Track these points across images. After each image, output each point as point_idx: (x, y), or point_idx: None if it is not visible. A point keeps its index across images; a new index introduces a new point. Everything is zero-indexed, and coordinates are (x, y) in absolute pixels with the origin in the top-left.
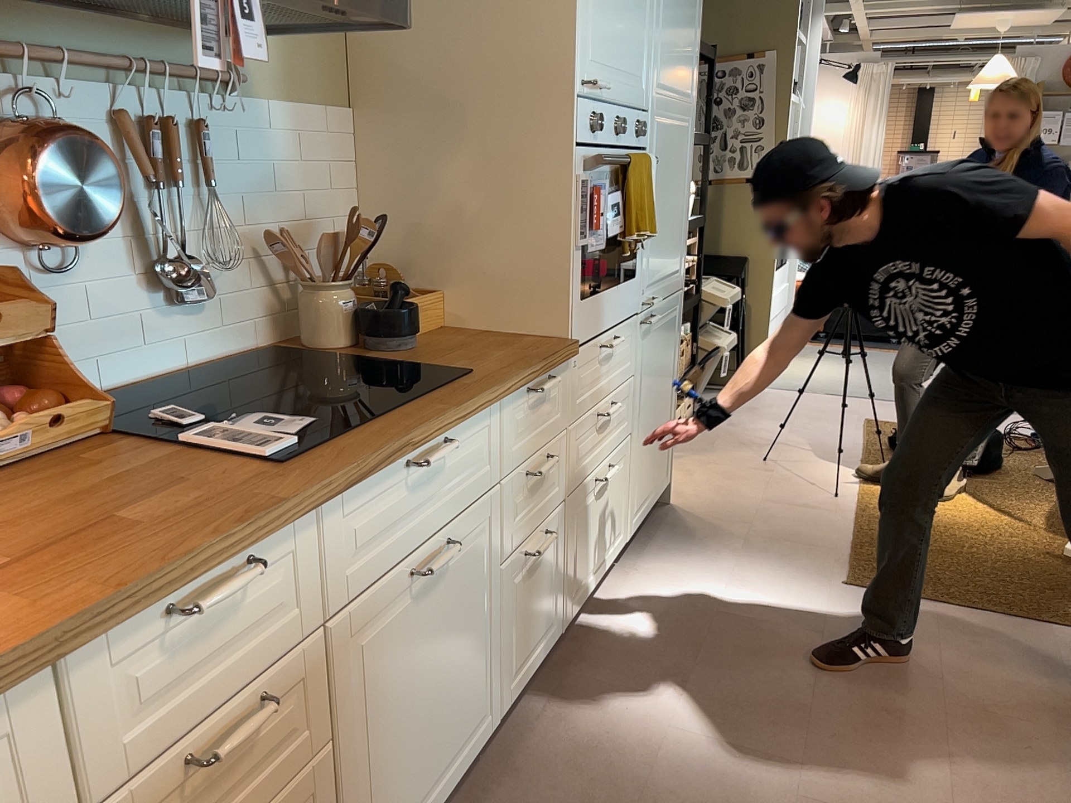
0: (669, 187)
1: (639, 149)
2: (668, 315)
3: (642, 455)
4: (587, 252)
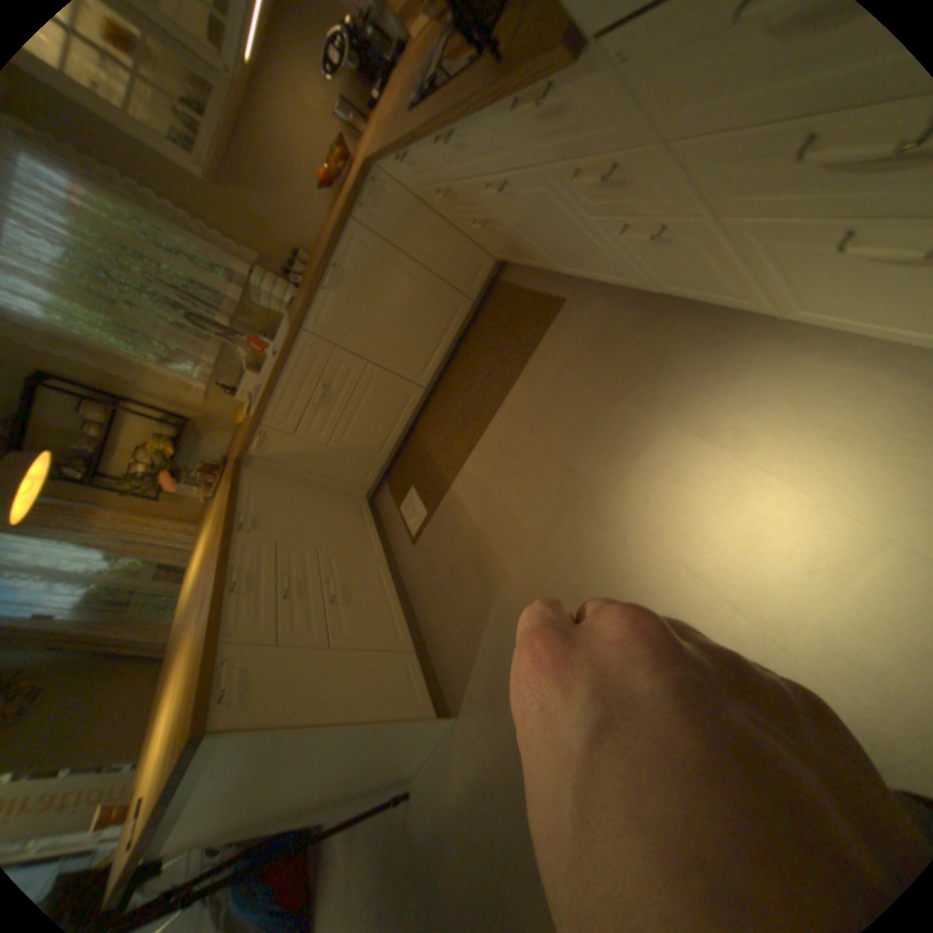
0: None
1: None
2: None
3: None
4: None
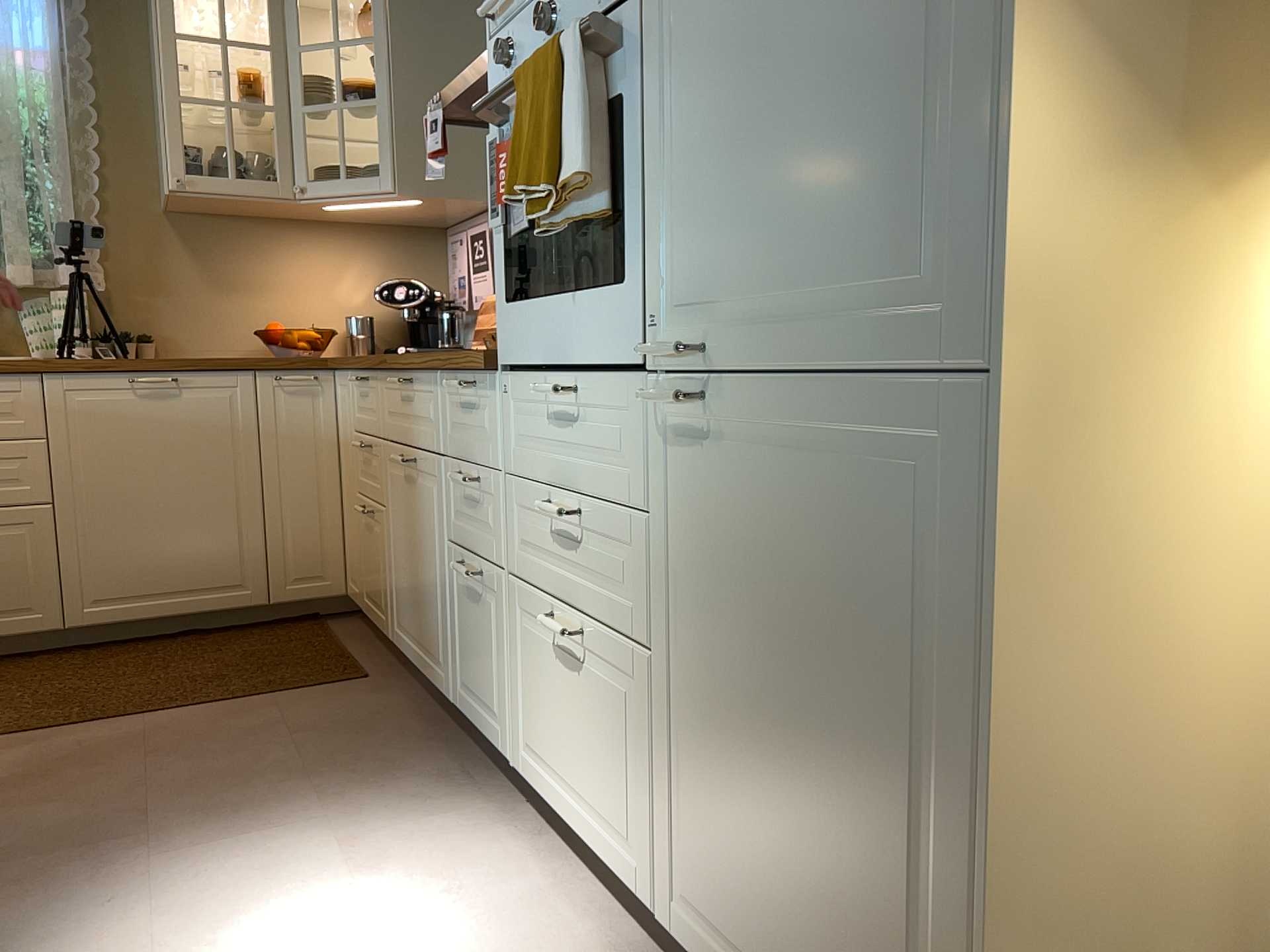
0: (776, 6)
1: (619, 5)
2: (838, 446)
3: (704, 777)
4: (517, 236)
